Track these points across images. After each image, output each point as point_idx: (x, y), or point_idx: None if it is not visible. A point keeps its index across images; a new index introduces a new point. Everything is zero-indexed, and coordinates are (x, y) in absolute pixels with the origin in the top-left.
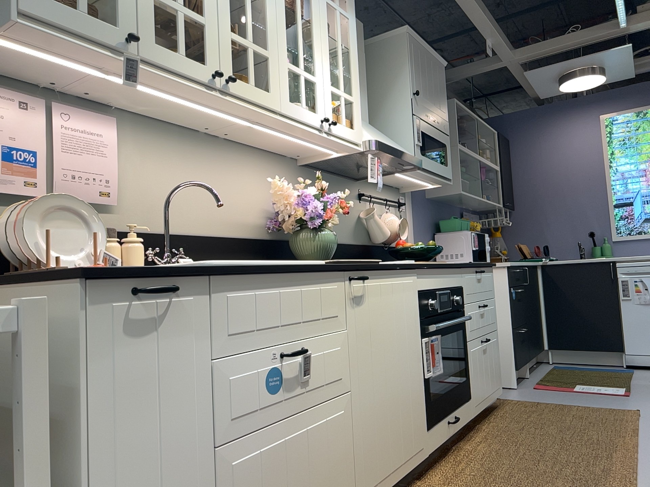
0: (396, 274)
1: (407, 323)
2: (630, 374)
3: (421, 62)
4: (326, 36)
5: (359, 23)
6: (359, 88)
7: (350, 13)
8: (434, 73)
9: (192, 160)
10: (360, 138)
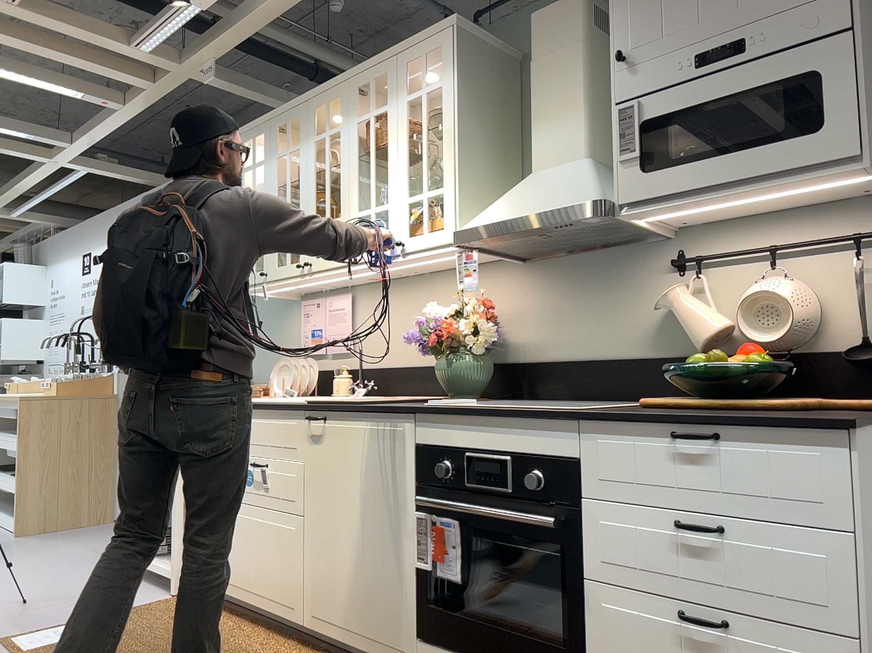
0: (370, 419)
1: (384, 480)
2: None
3: None
4: (402, 144)
5: (565, 3)
6: (455, 165)
7: (442, 77)
8: None
9: (401, 302)
10: (450, 234)
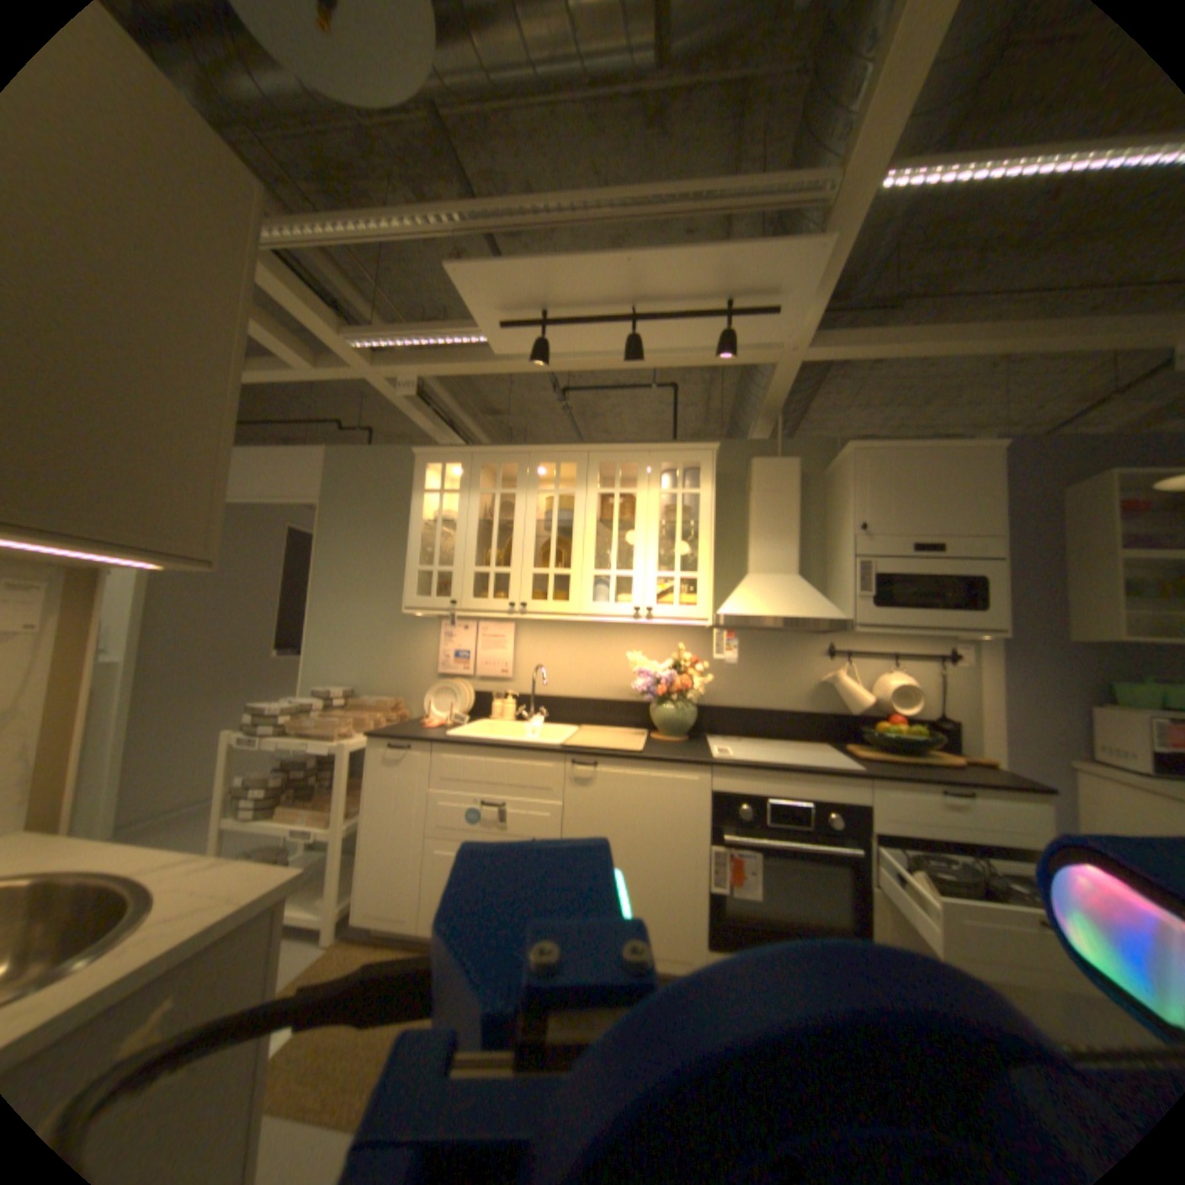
0: (656, 767)
1: (672, 820)
2: None
3: (893, 474)
4: (651, 527)
5: (785, 460)
6: (709, 559)
7: (700, 486)
8: (945, 474)
9: (573, 640)
10: (702, 613)
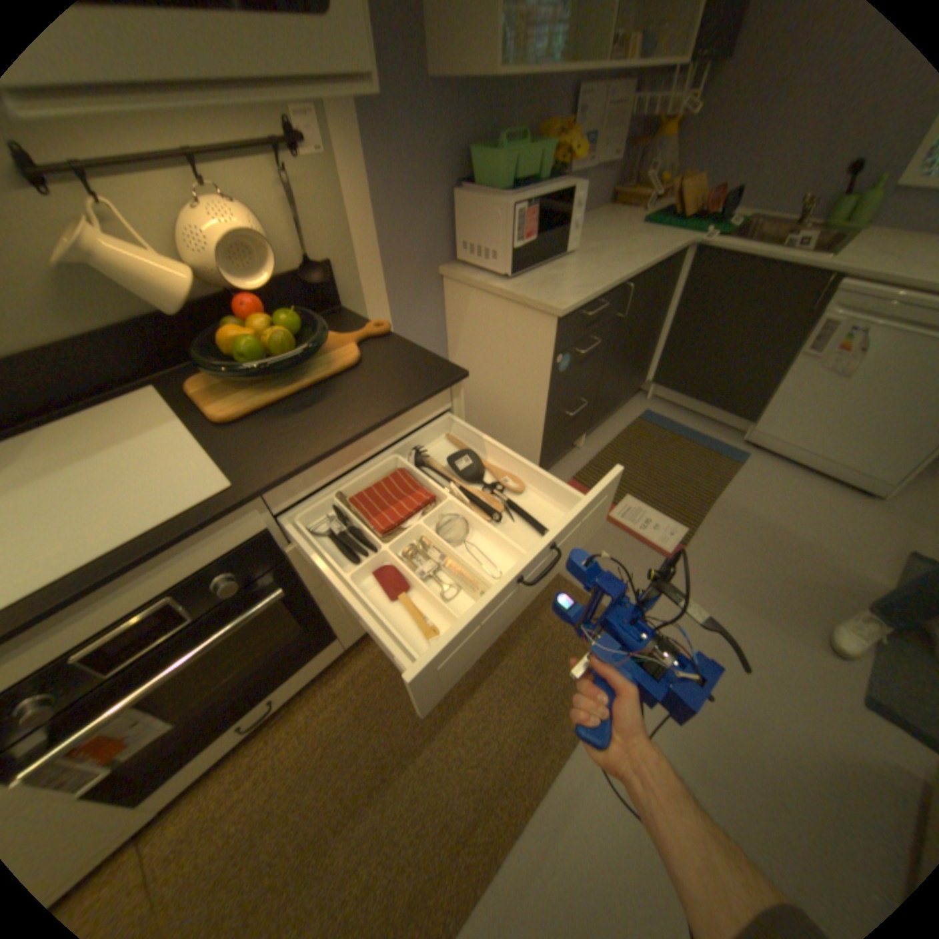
0: None
1: None
2: (733, 472)
3: None
4: None
5: None
6: None
7: None
8: None
9: None
10: None
